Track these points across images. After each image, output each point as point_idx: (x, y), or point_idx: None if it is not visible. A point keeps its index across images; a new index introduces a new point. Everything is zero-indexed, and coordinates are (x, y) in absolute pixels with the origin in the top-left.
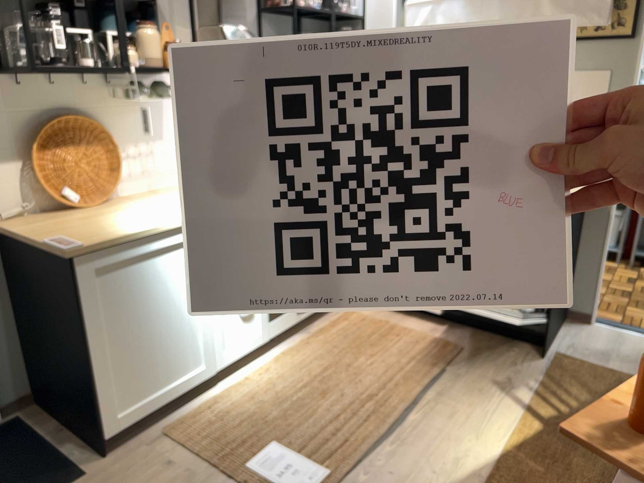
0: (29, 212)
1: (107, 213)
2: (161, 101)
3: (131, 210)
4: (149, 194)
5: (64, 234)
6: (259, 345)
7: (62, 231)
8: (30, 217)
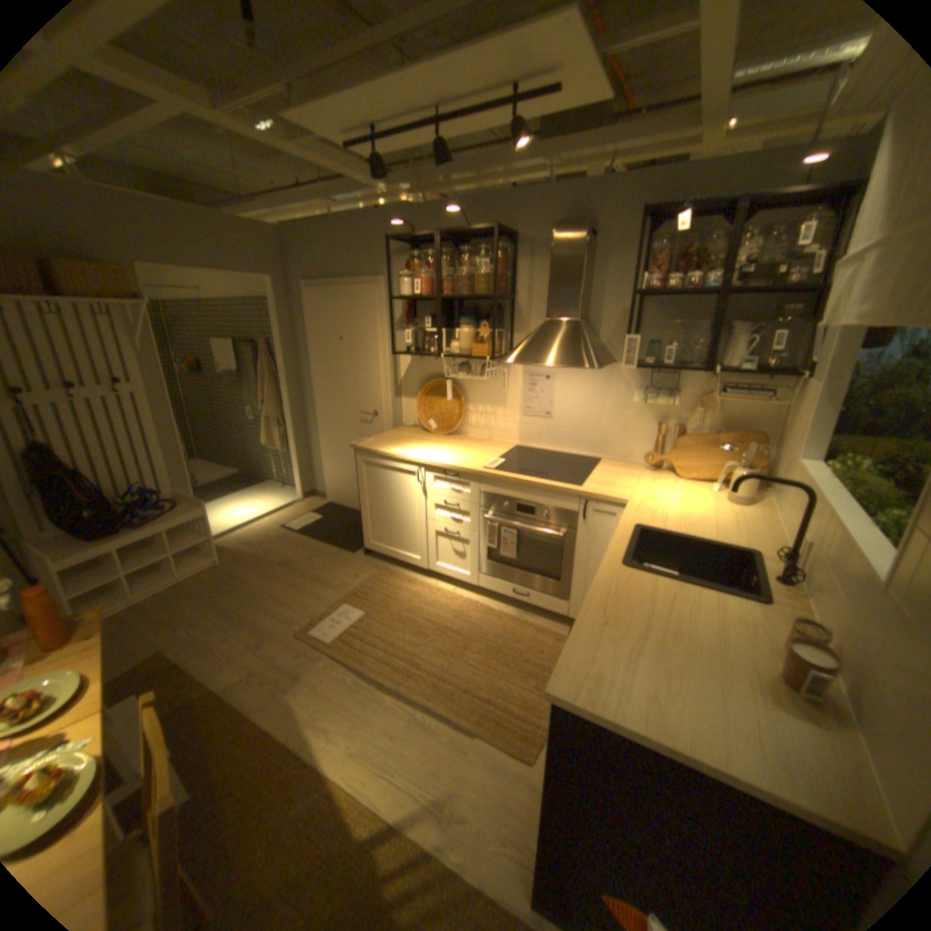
0: (419, 427)
1: (423, 440)
2: (507, 378)
3: (431, 443)
4: (476, 441)
5: (381, 440)
6: (466, 581)
7: (386, 439)
8: (414, 429)
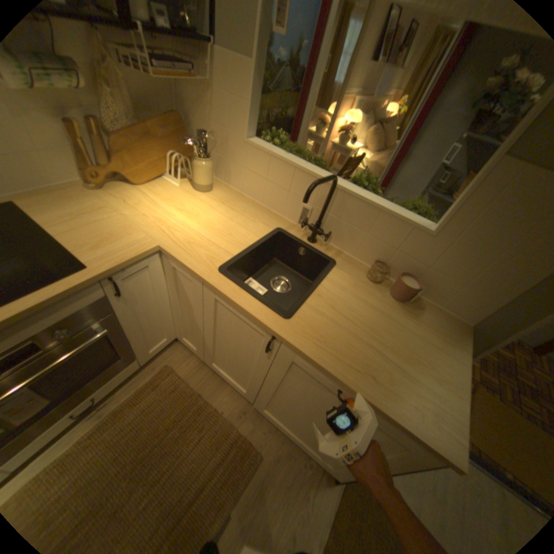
0: None
1: None
2: None
3: None
4: None
5: None
6: None
7: None
8: None
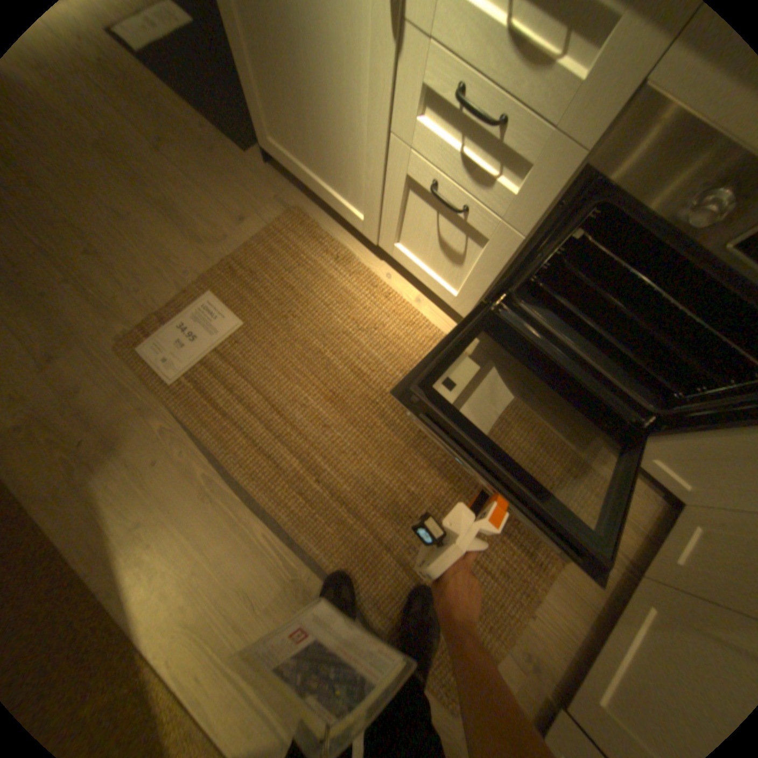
0: None
1: None
2: None
3: None
4: None
5: None
6: (447, 301)
7: None
8: None
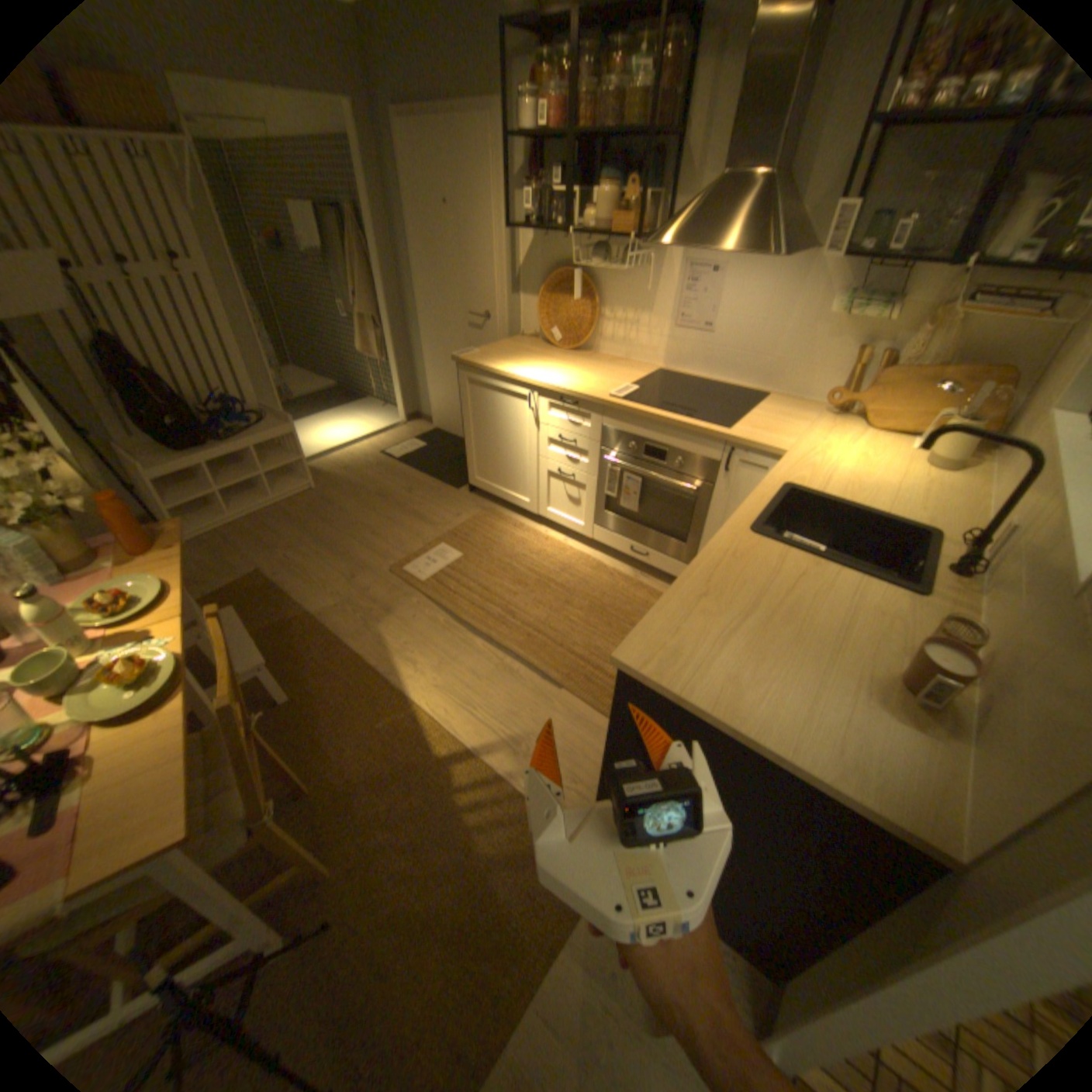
0: (540, 337)
1: (541, 355)
2: (659, 269)
3: (550, 360)
4: (608, 360)
5: (488, 352)
6: (578, 532)
7: (495, 351)
8: (532, 340)
